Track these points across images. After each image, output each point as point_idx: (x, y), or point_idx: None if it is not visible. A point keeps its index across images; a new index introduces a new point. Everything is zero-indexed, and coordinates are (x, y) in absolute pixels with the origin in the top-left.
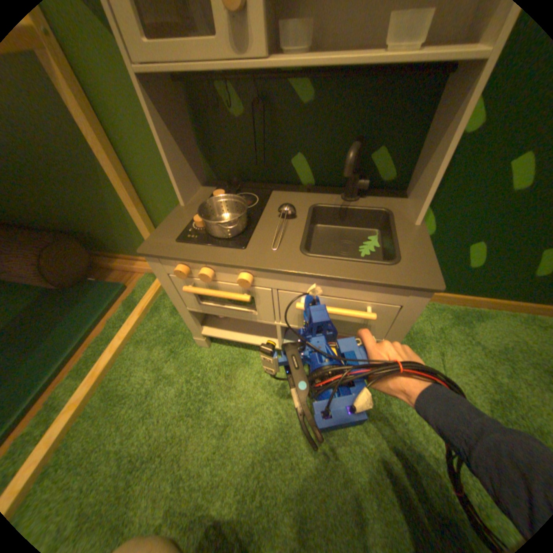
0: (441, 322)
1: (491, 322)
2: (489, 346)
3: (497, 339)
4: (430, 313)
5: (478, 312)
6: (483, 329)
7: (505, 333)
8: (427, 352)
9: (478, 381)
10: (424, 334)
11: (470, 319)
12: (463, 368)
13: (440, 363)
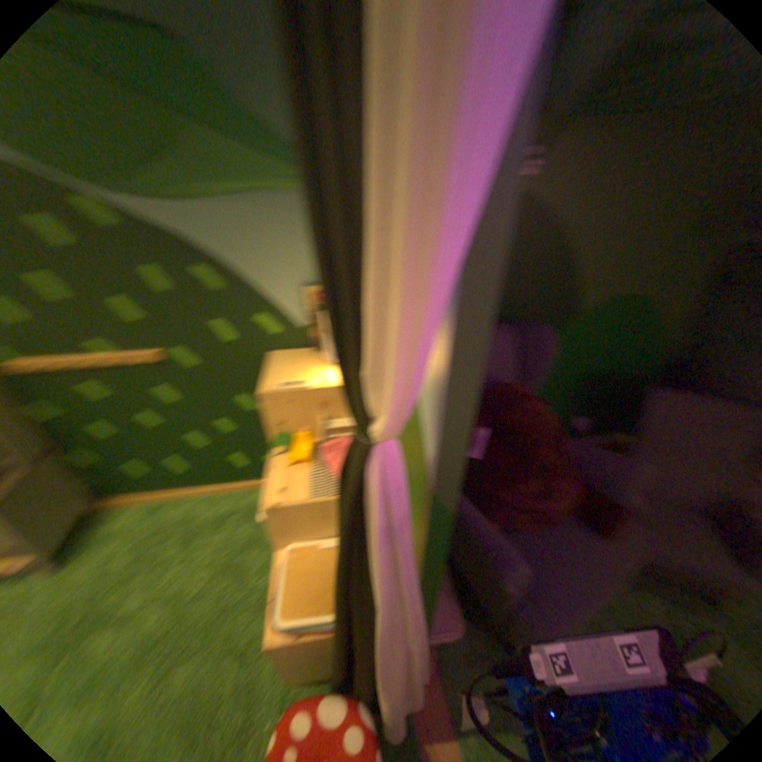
0: (135, 521)
1: (172, 511)
2: (158, 530)
3: (168, 523)
4: (132, 516)
5: (169, 506)
6: (163, 518)
7: (177, 516)
8: (107, 549)
9: (130, 559)
10: (114, 535)
11: (159, 513)
12: (126, 553)
13: (111, 555)
